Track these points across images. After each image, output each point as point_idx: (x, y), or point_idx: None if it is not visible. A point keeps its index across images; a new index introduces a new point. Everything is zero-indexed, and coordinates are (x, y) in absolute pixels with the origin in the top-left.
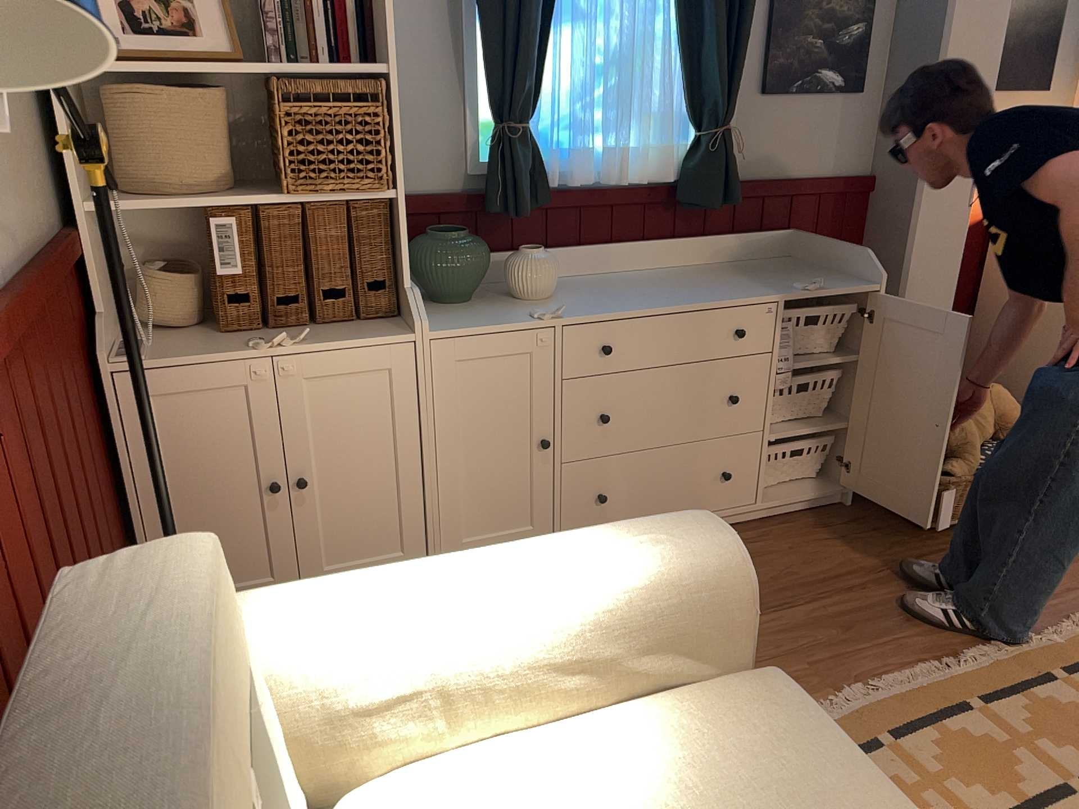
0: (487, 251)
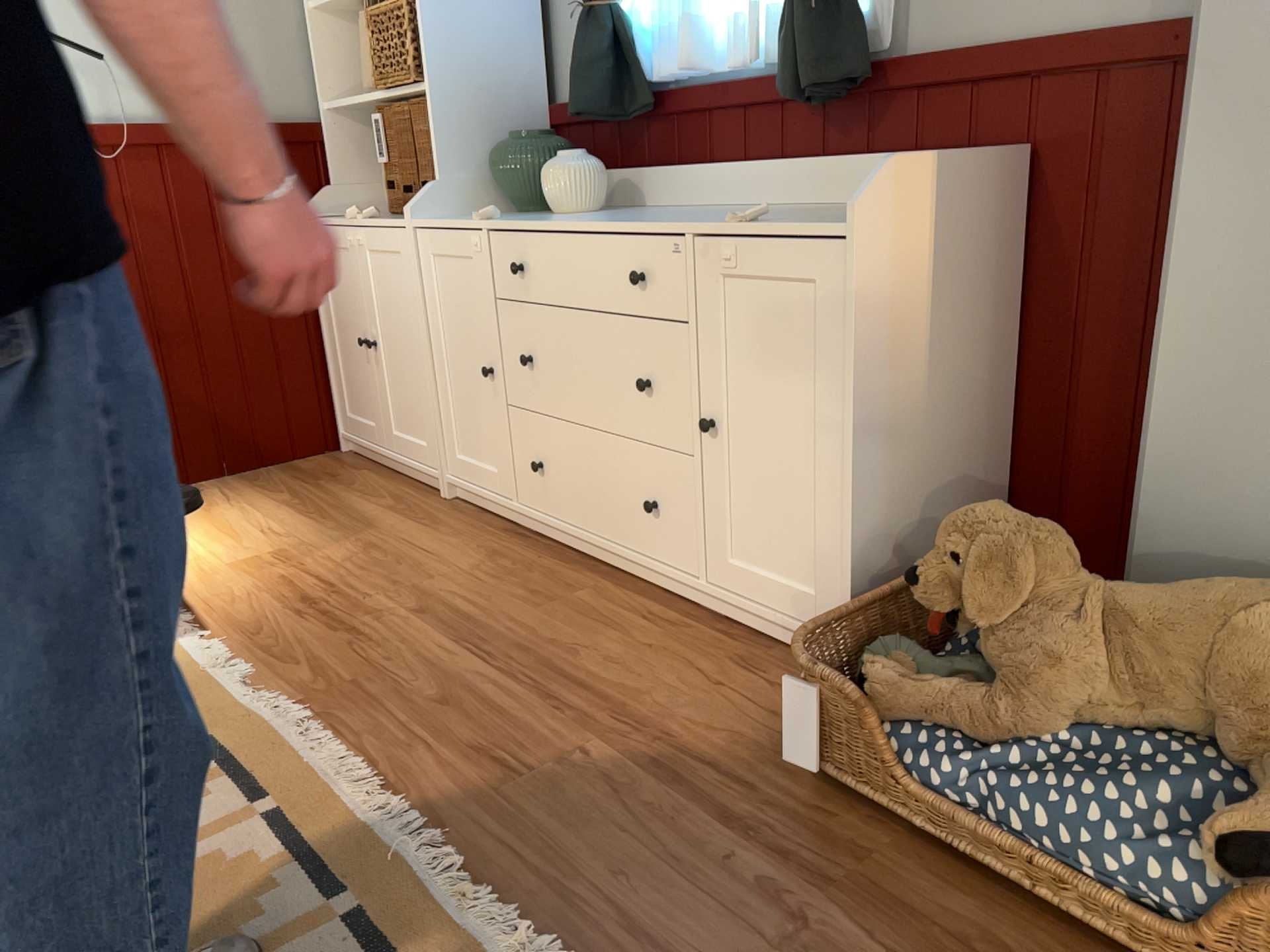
0: (539, 154)
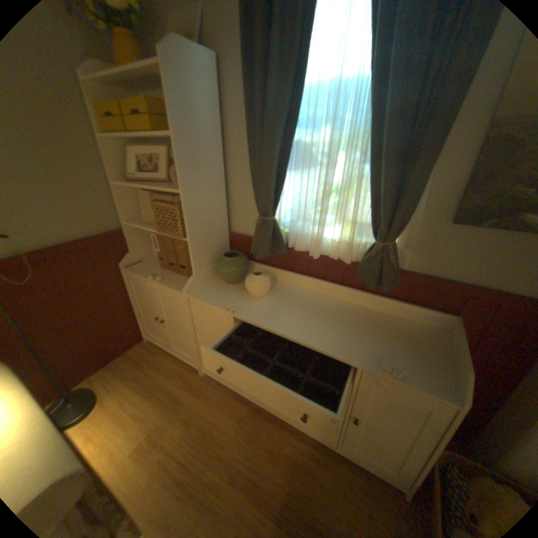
0: (240, 268)
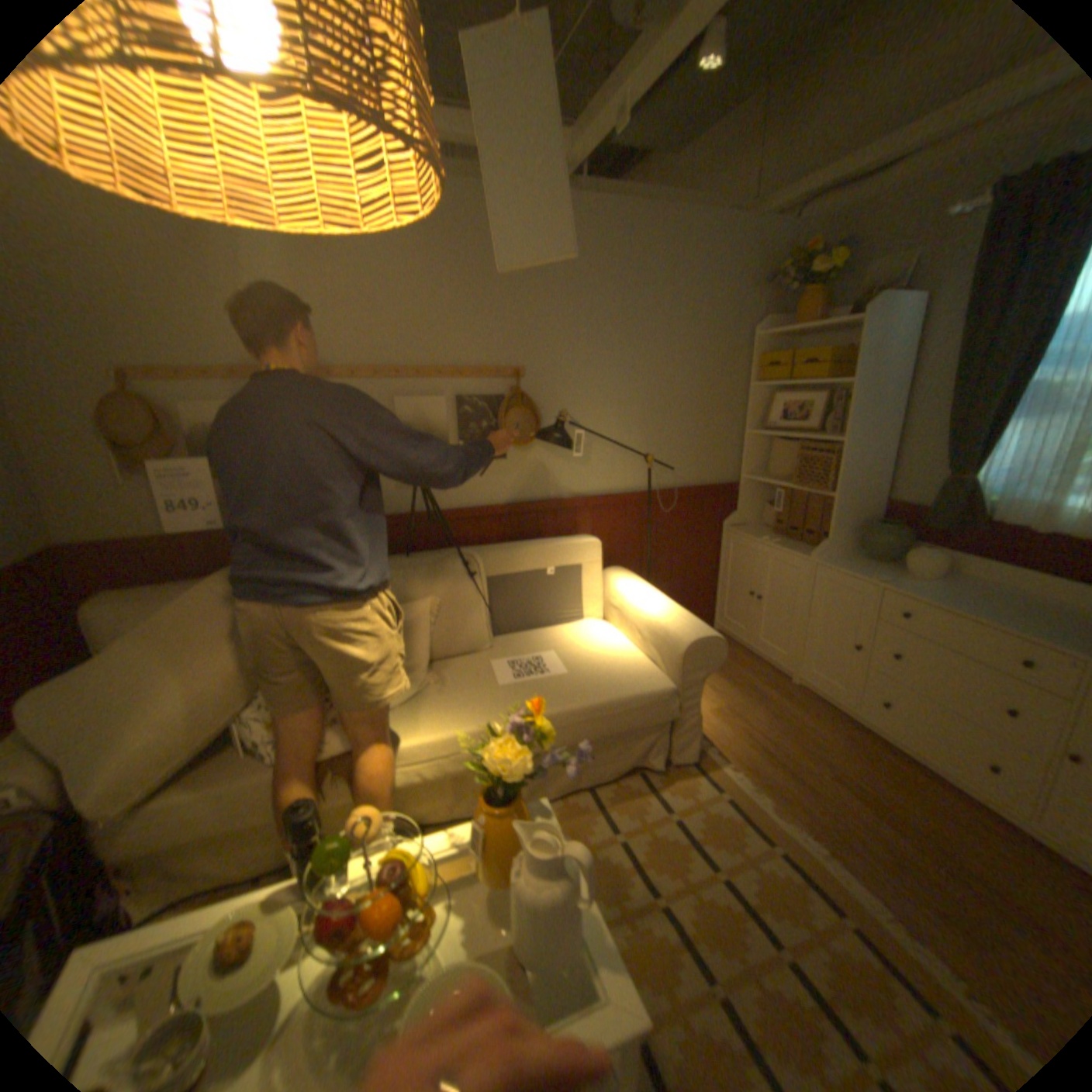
0: (901, 540)
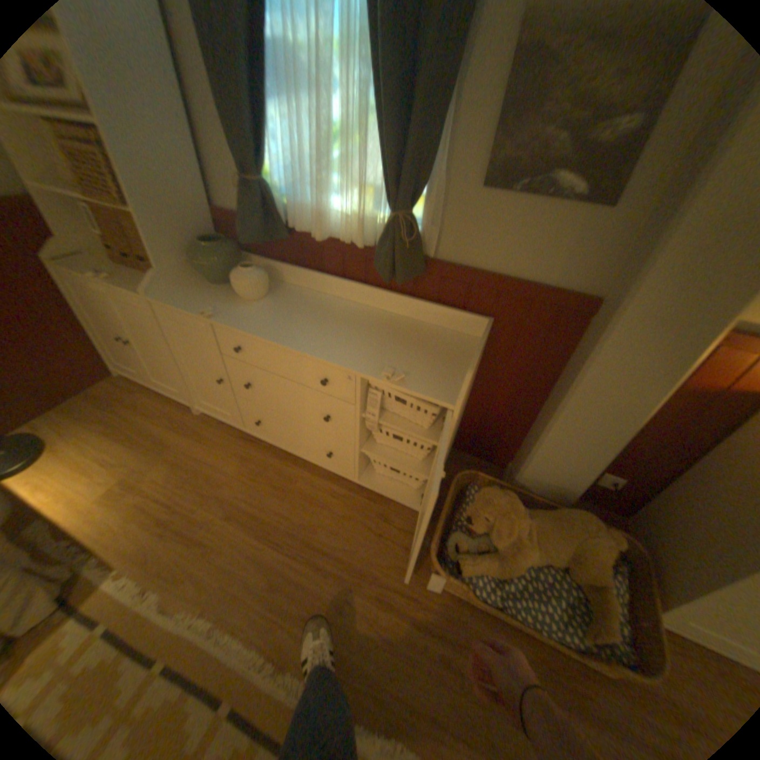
0: (224, 259)
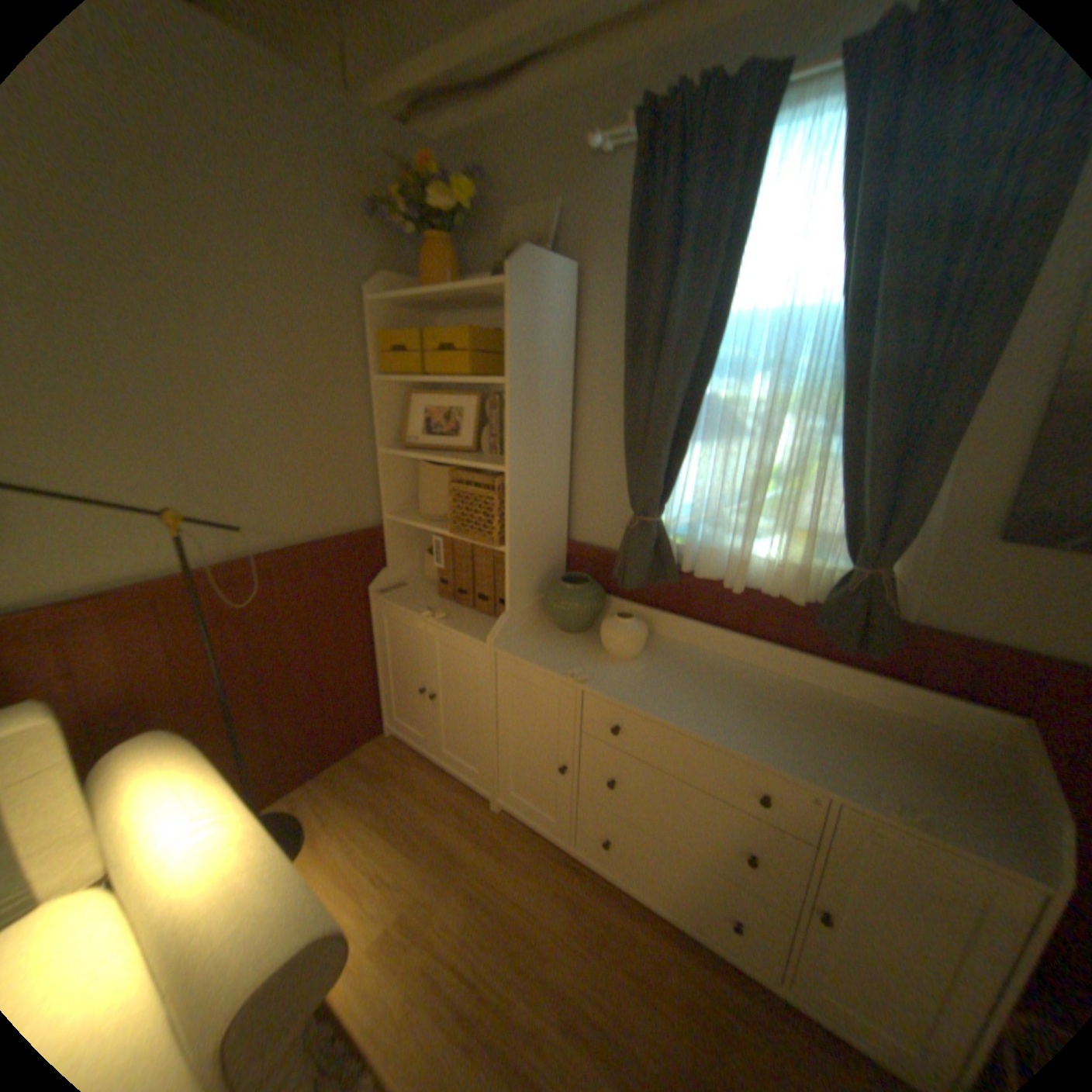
0: (592, 604)
